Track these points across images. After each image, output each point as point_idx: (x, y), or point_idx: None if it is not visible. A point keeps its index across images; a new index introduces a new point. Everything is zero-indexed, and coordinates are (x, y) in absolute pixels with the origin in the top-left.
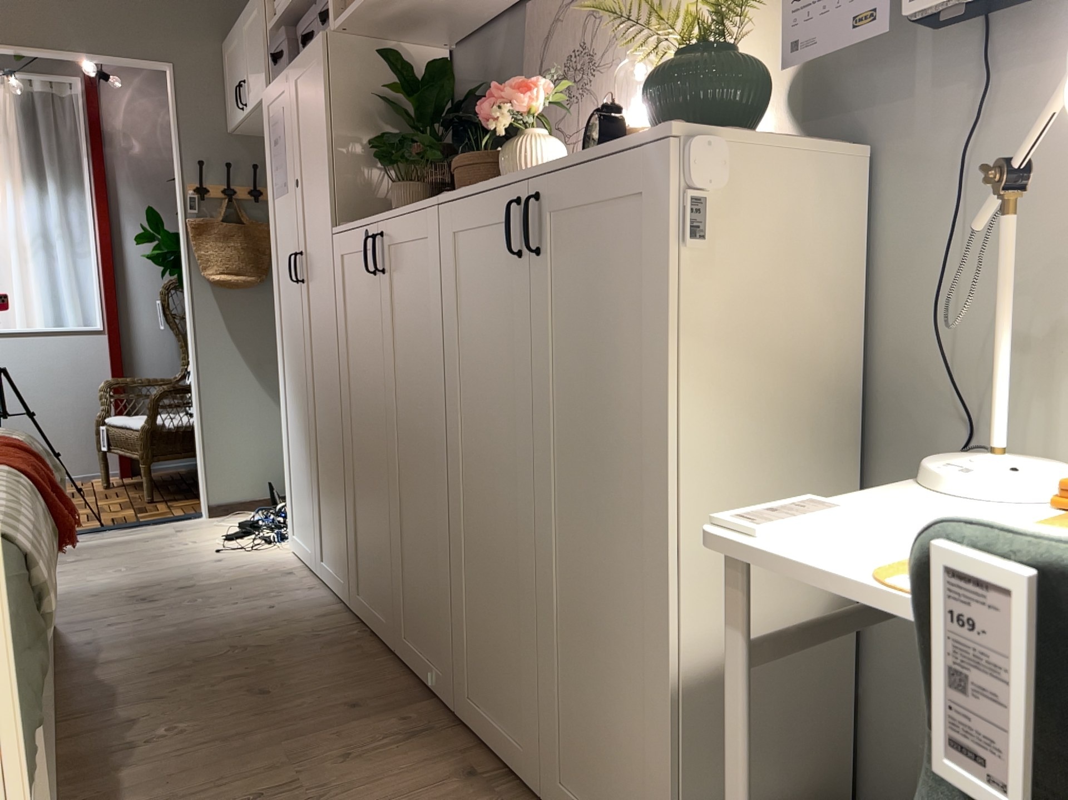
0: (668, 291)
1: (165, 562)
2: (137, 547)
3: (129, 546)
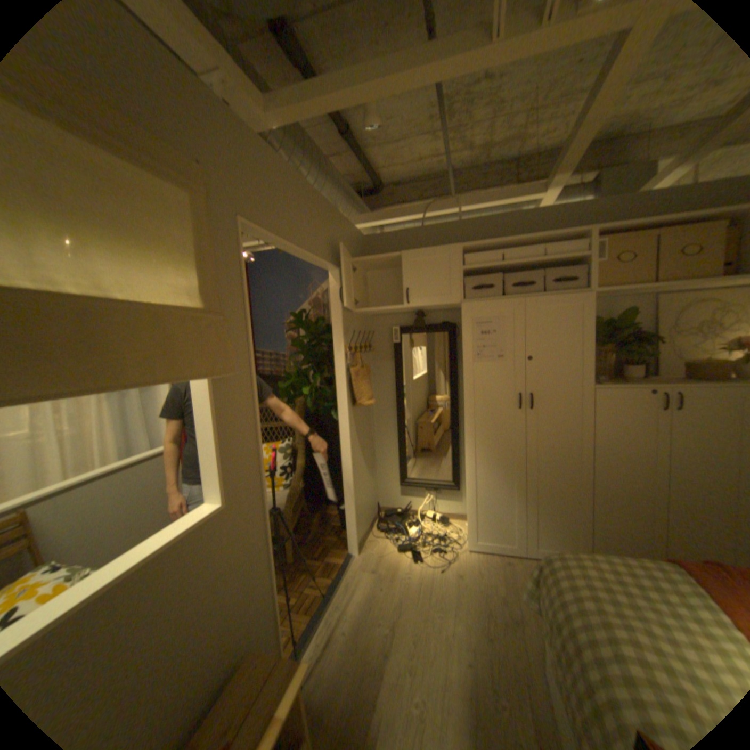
0: None
1: (442, 597)
2: (391, 598)
3: (383, 600)
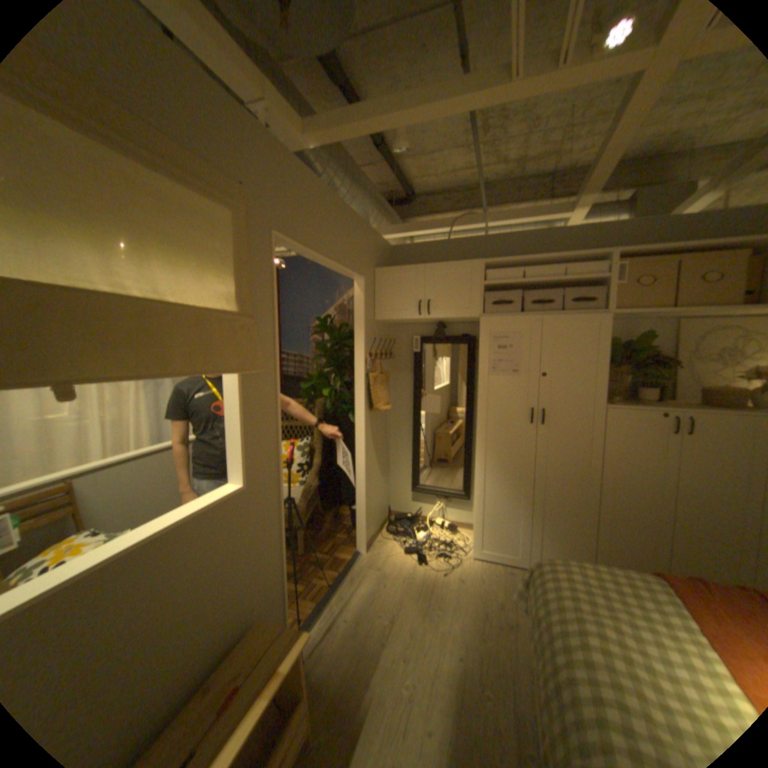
0: None
1: (442, 598)
2: (393, 595)
3: (386, 596)
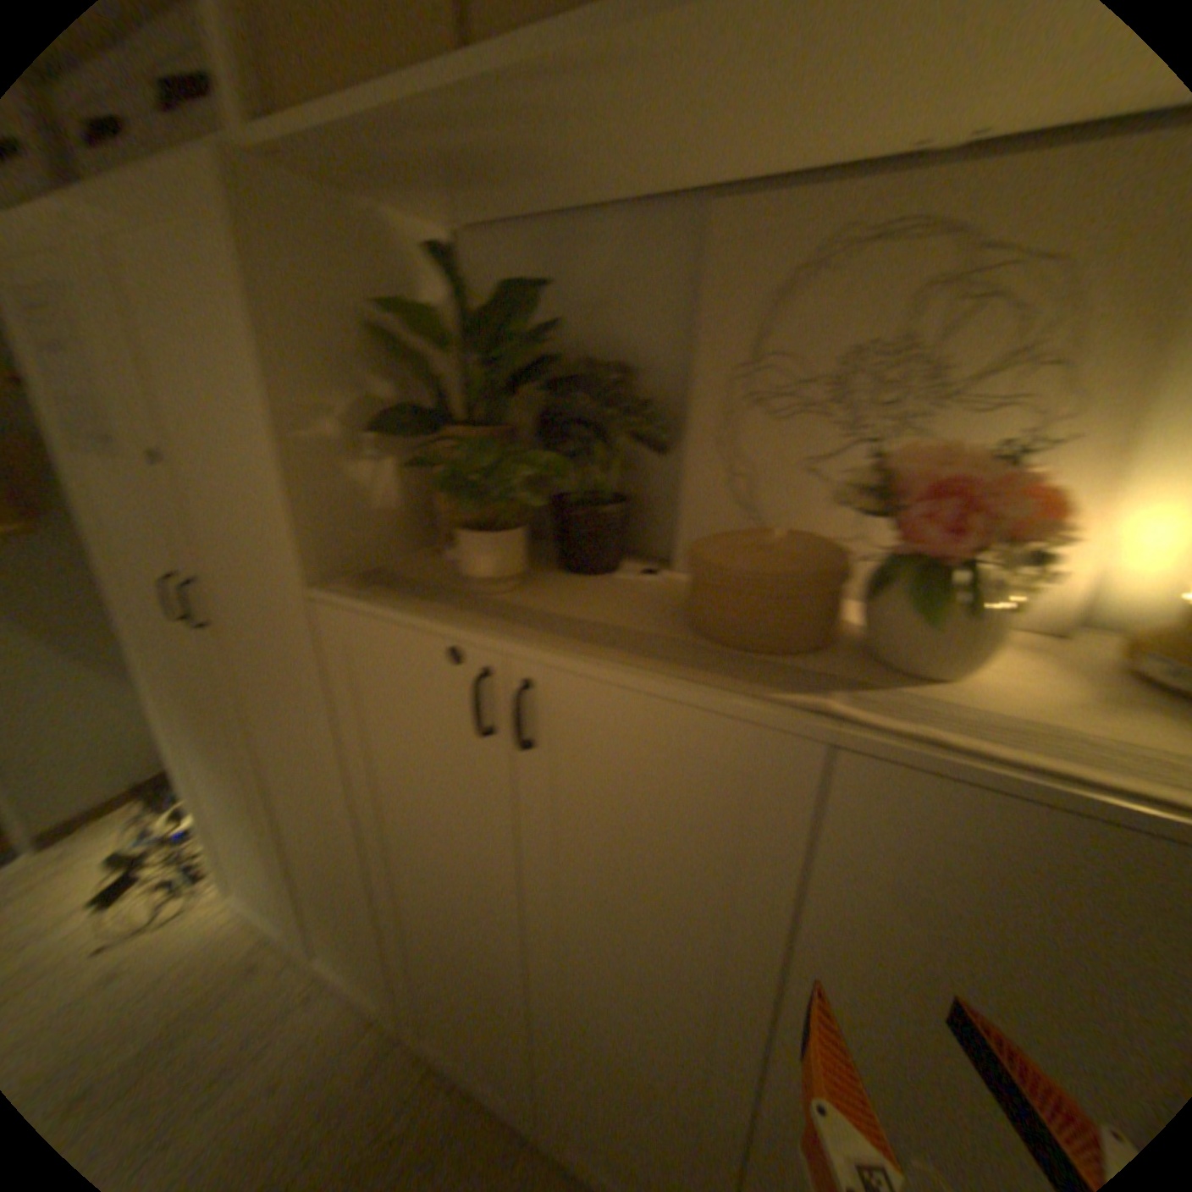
0: None
1: None
2: None
3: None
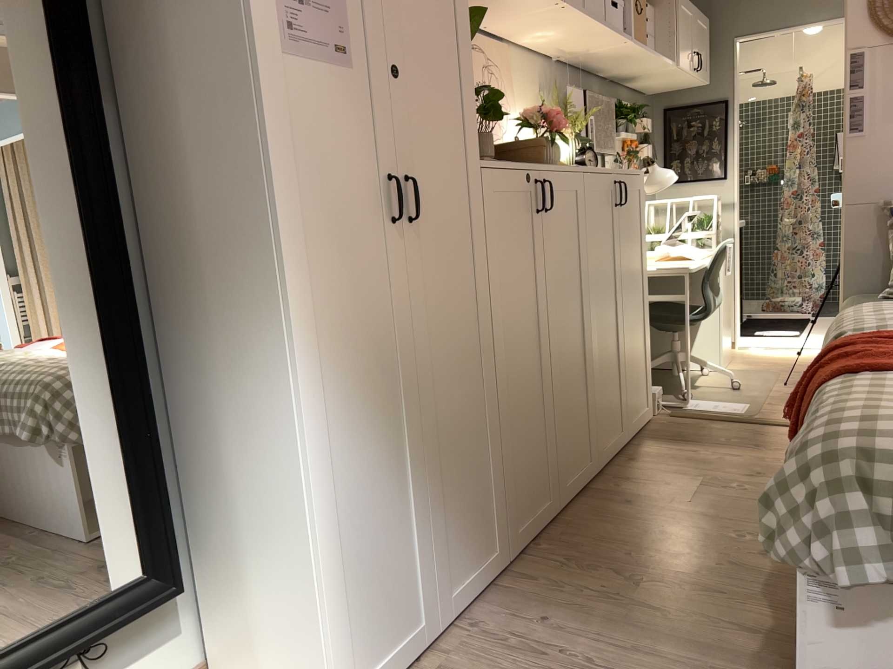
0: (641, 217)
1: None
2: None
3: None
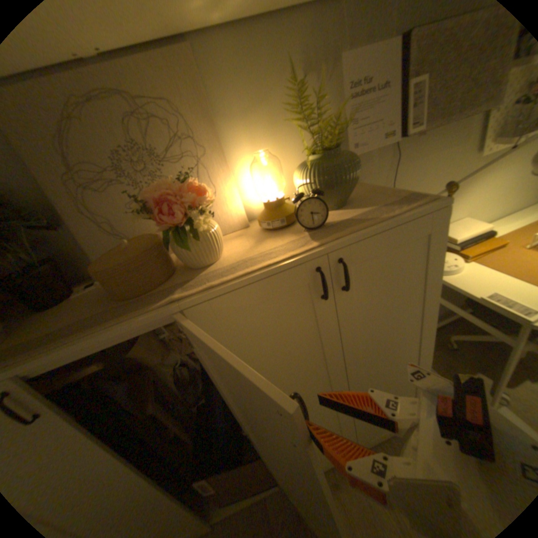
0: (440, 266)
1: None
2: None
3: None
